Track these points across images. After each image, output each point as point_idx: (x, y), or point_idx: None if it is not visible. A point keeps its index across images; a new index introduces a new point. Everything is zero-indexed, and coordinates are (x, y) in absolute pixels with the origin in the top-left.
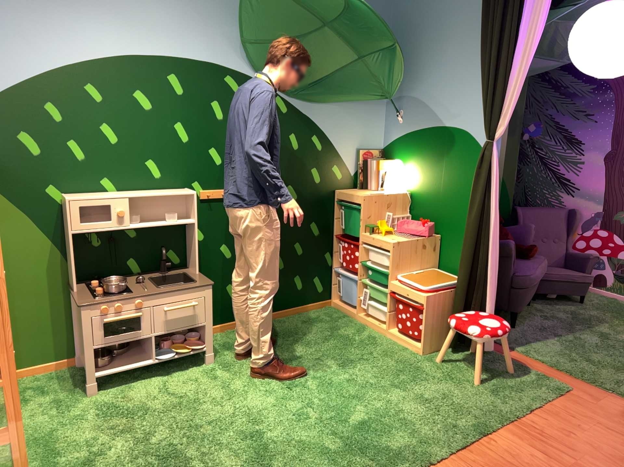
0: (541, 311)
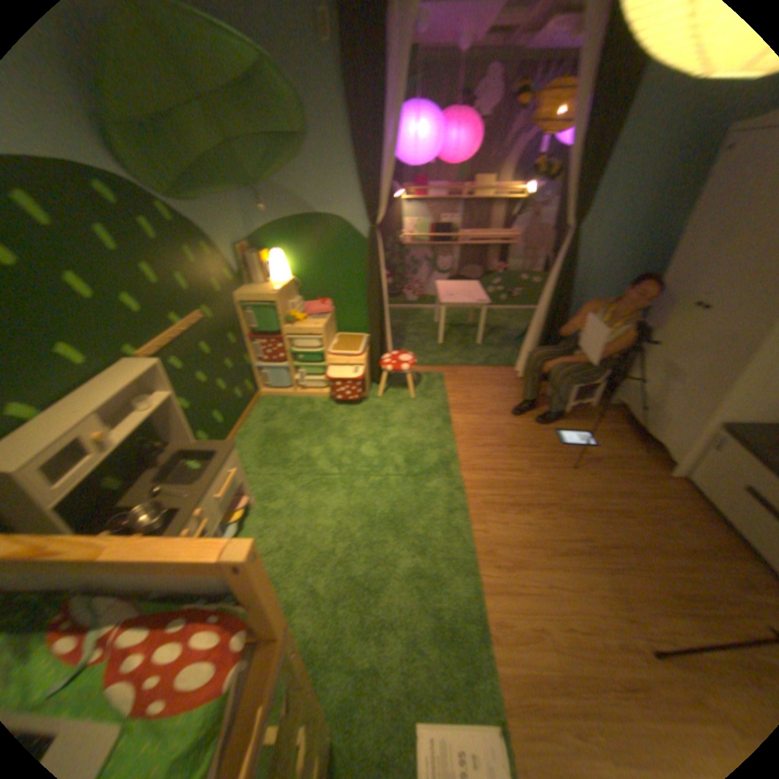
0: None
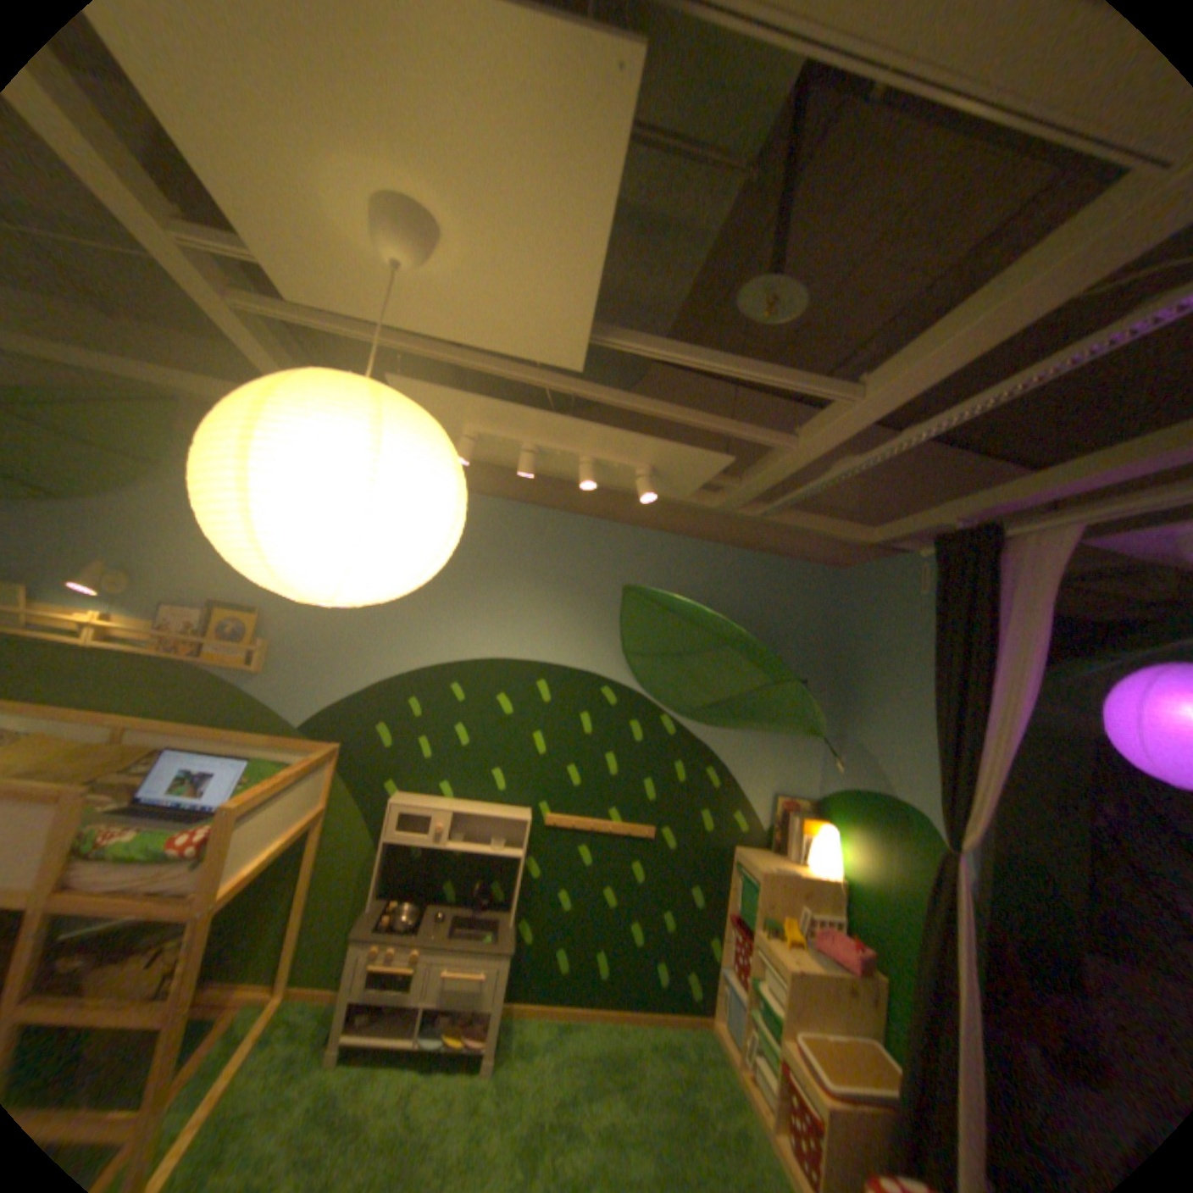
0: None
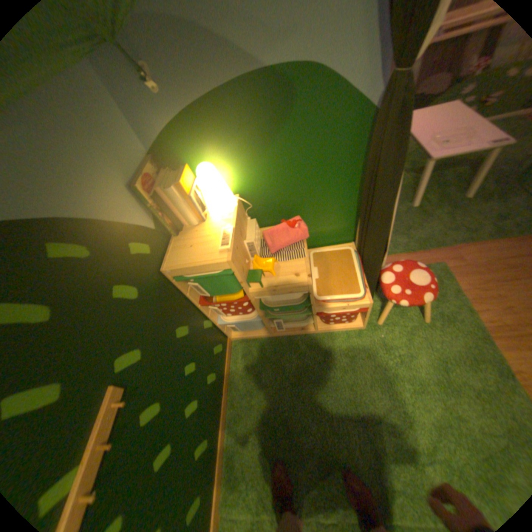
0: None
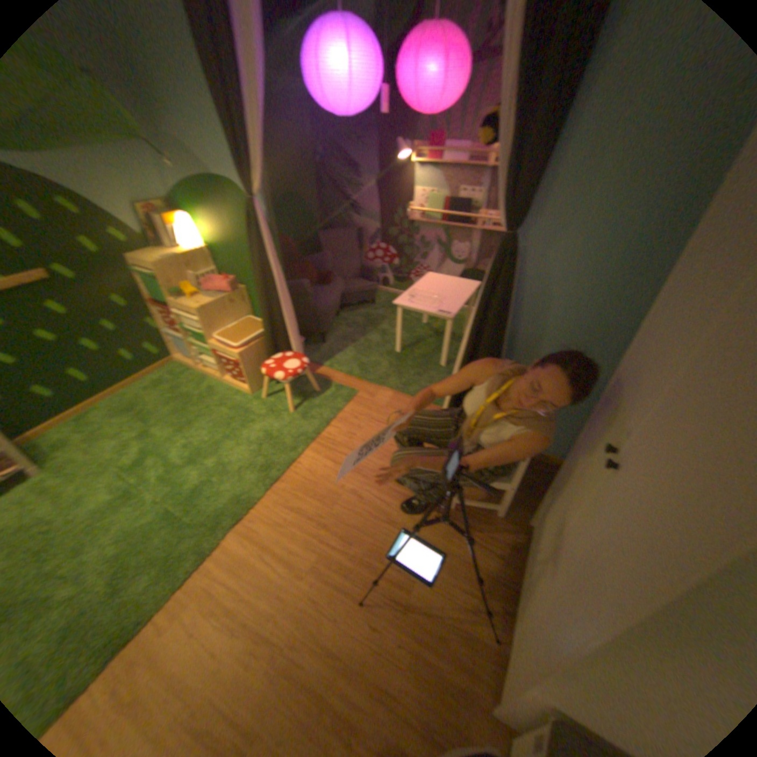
0: (345, 321)
